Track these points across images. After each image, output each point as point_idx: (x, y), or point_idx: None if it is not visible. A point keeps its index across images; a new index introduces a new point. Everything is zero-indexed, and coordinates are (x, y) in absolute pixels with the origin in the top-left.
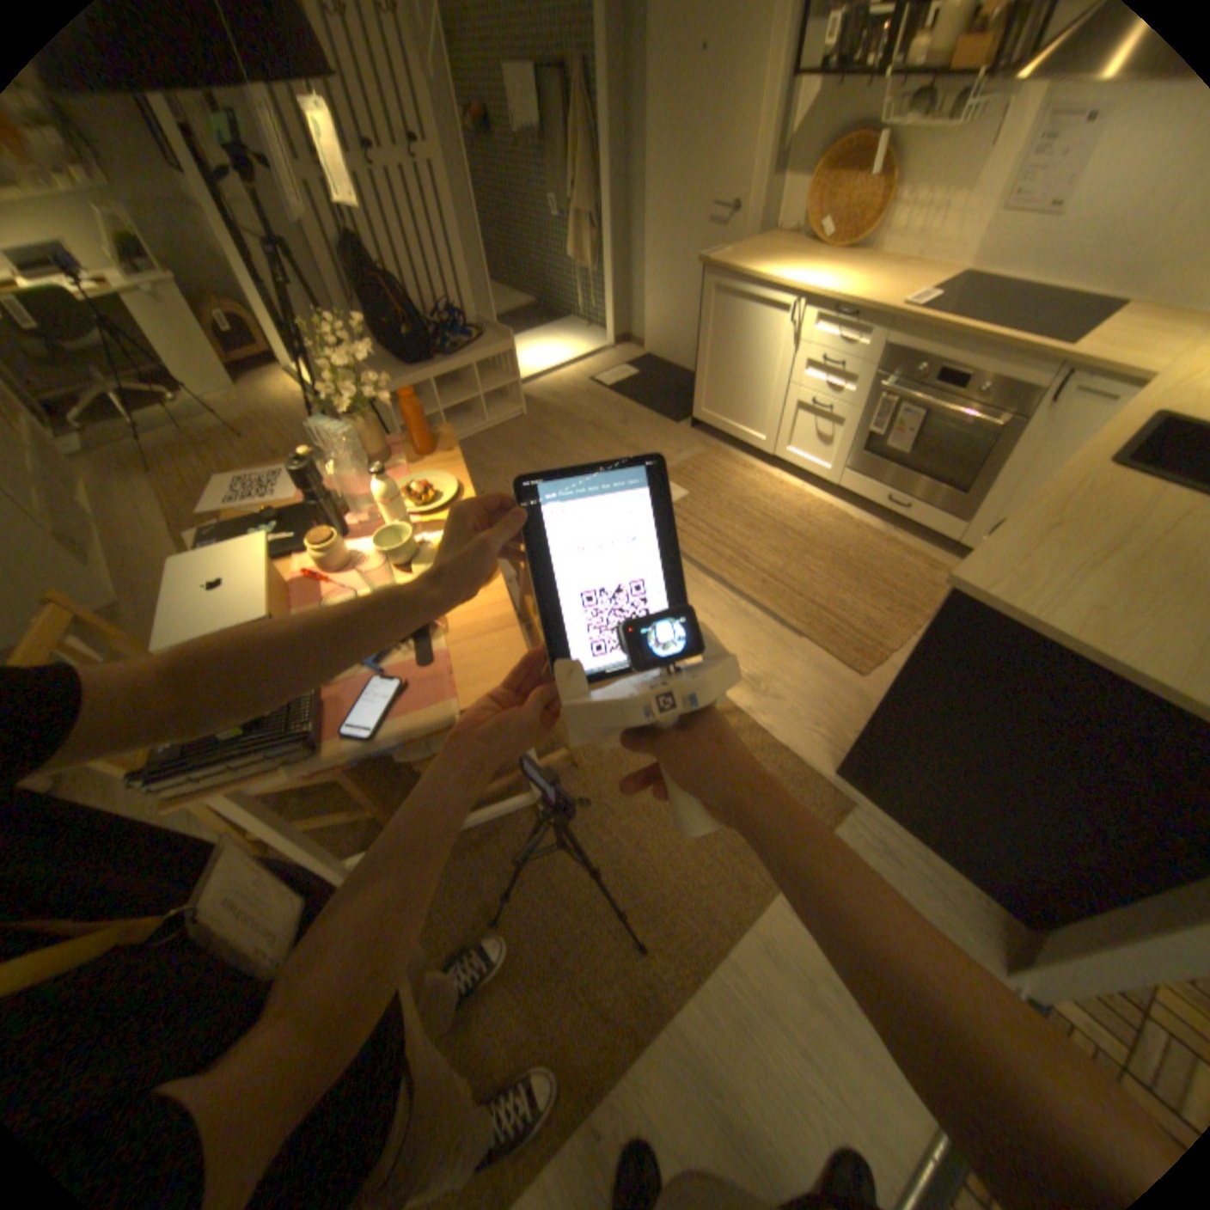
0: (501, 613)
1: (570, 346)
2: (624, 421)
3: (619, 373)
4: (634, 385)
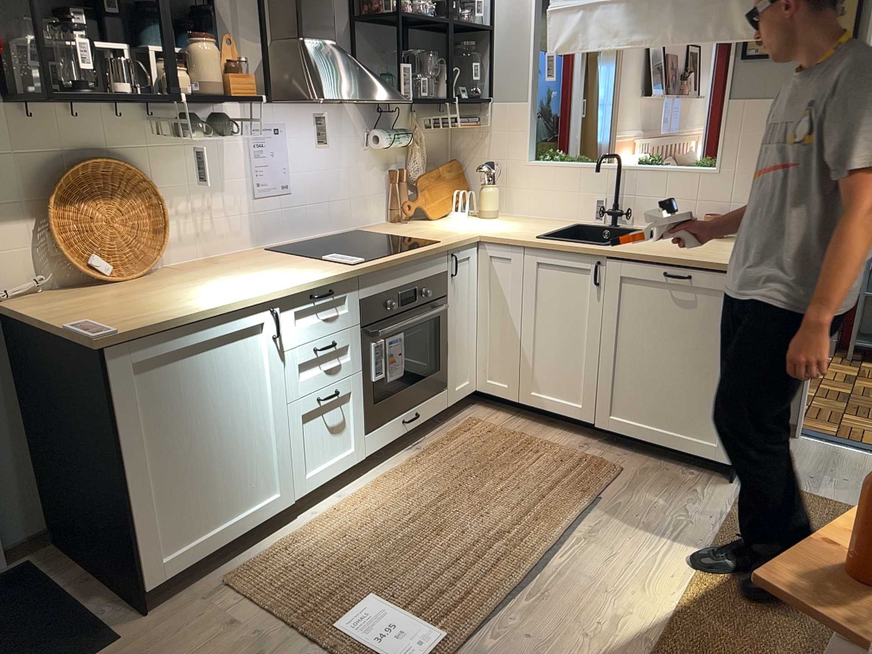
0: None
1: None
2: None
3: None
4: None
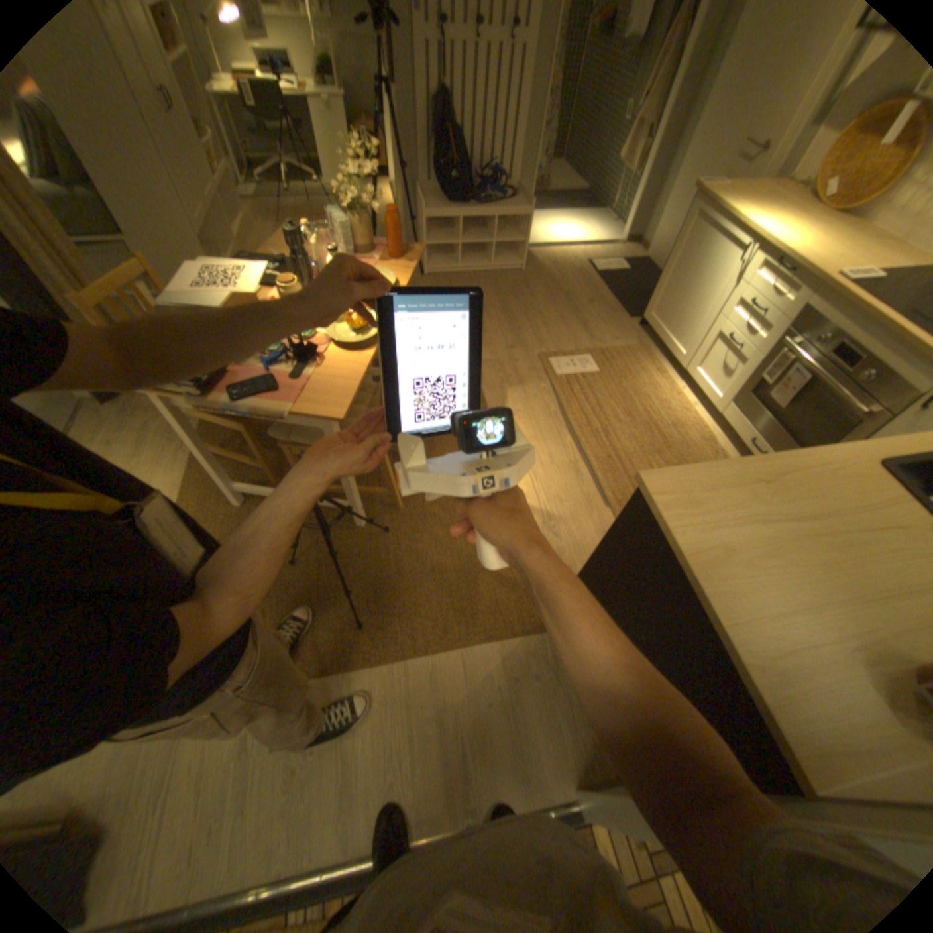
0: (354, 372)
1: (591, 232)
2: (590, 302)
3: (613, 265)
4: (618, 278)
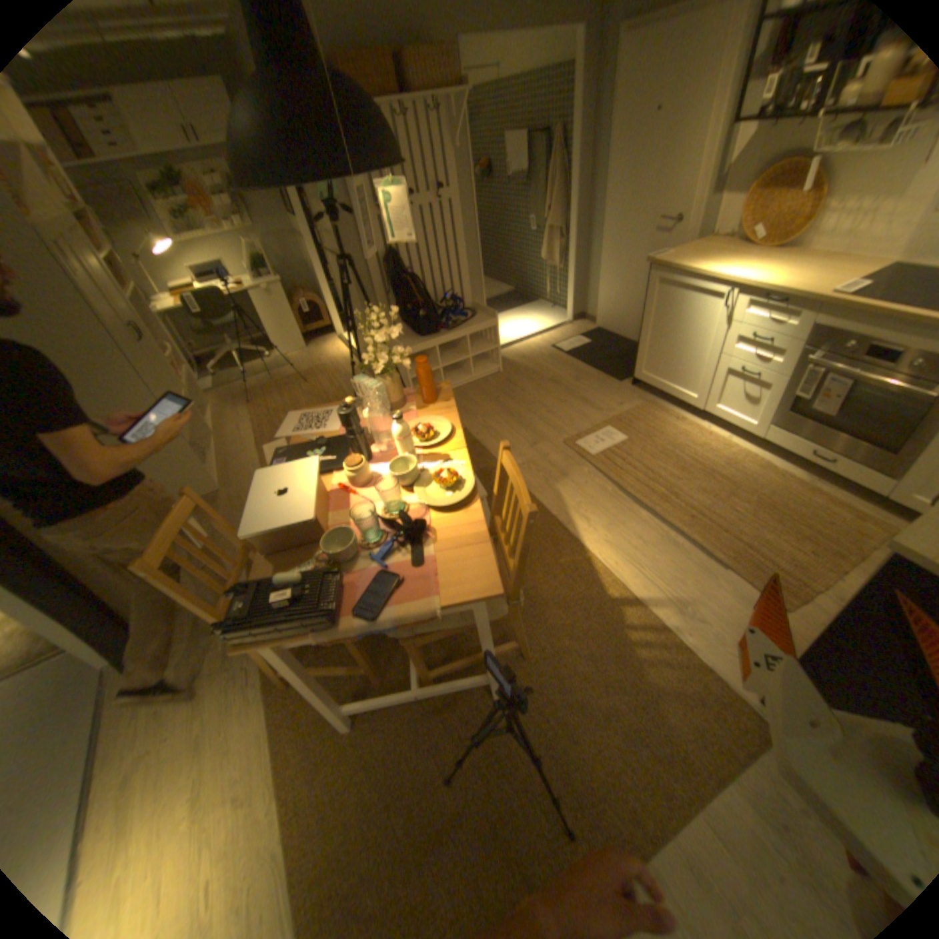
0: (477, 531)
1: (538, 321)
2: (577, 379)
3: (575, 342)
4: (586, 351)
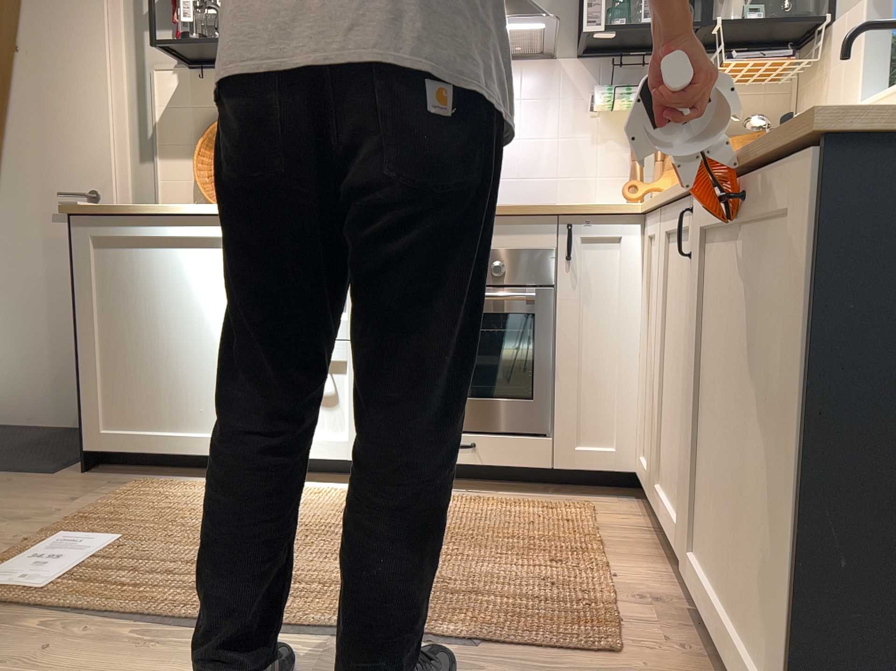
0: None
1: None
2: None
3: None
4: None
